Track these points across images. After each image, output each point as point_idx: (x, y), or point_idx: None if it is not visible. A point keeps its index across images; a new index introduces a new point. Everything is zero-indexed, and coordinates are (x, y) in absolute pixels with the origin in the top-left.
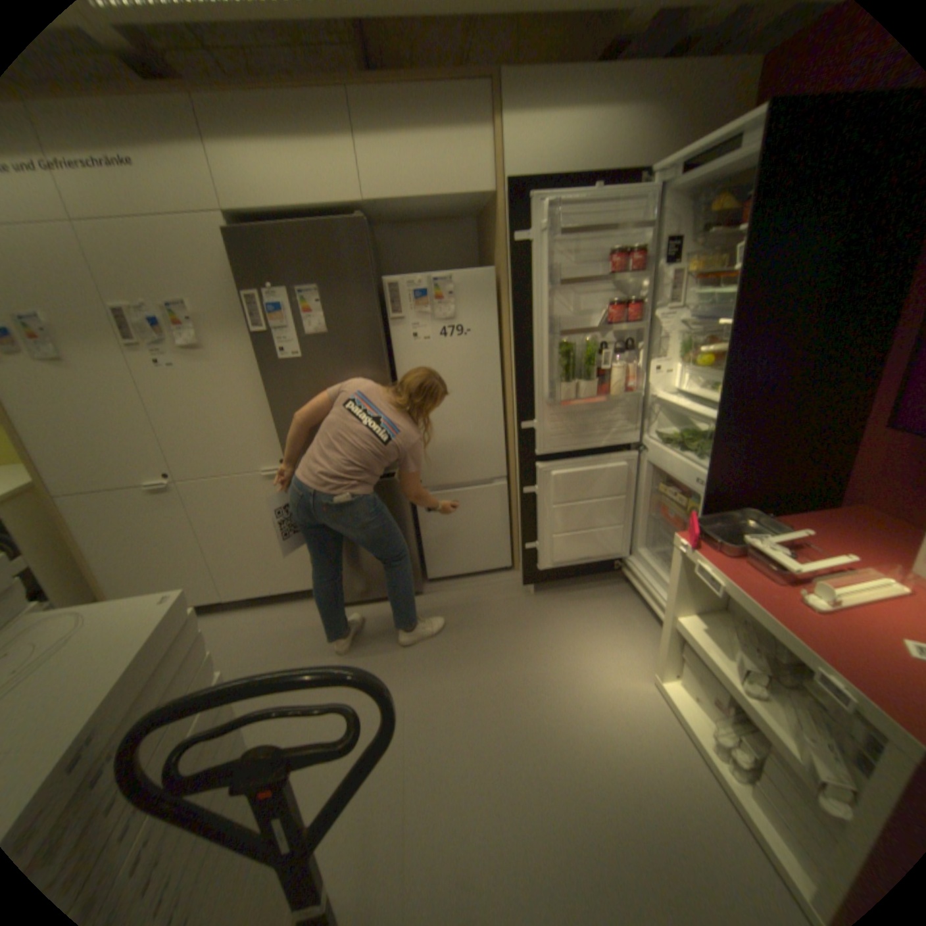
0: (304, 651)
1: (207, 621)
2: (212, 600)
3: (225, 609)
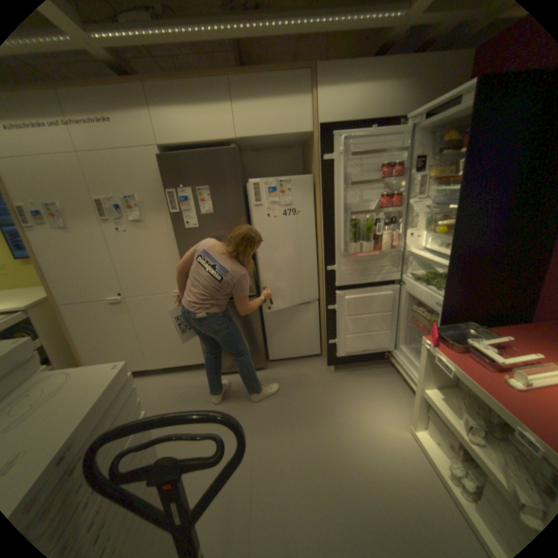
0: (194, 401)
1: (139, 380)
2: (142, 368)
3: (150, 374)
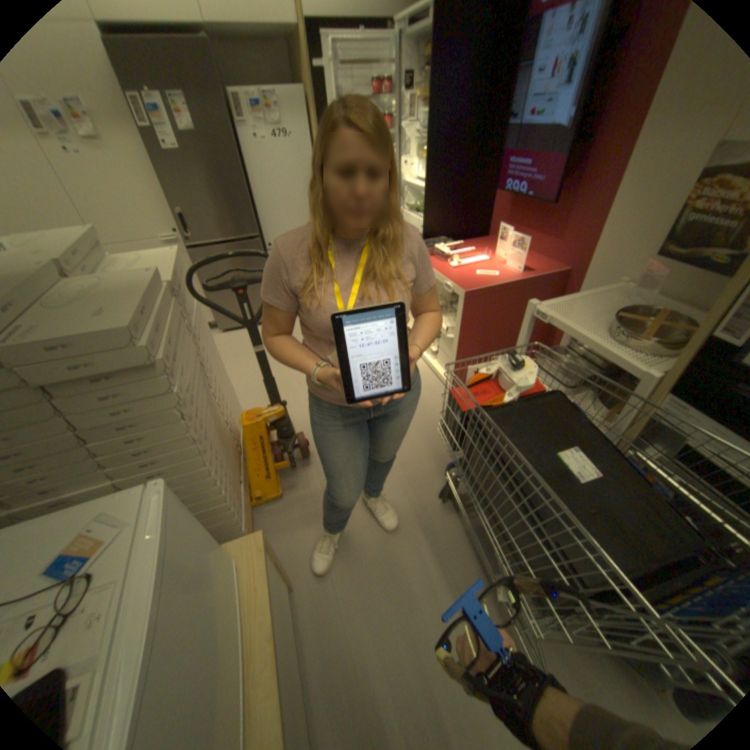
0: None
1: None
2: None
3: None
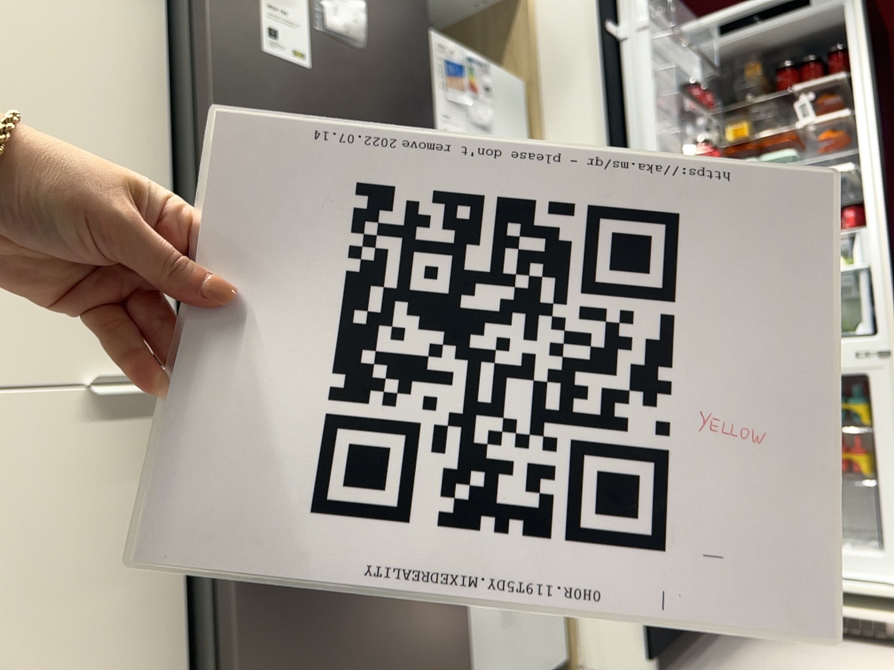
0: None
1: None
2: None
3: None
